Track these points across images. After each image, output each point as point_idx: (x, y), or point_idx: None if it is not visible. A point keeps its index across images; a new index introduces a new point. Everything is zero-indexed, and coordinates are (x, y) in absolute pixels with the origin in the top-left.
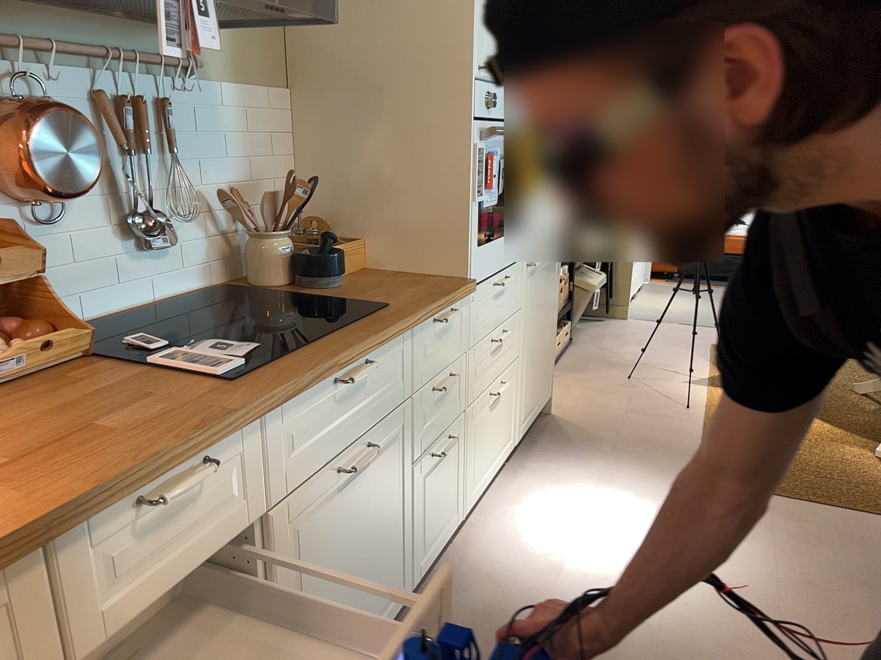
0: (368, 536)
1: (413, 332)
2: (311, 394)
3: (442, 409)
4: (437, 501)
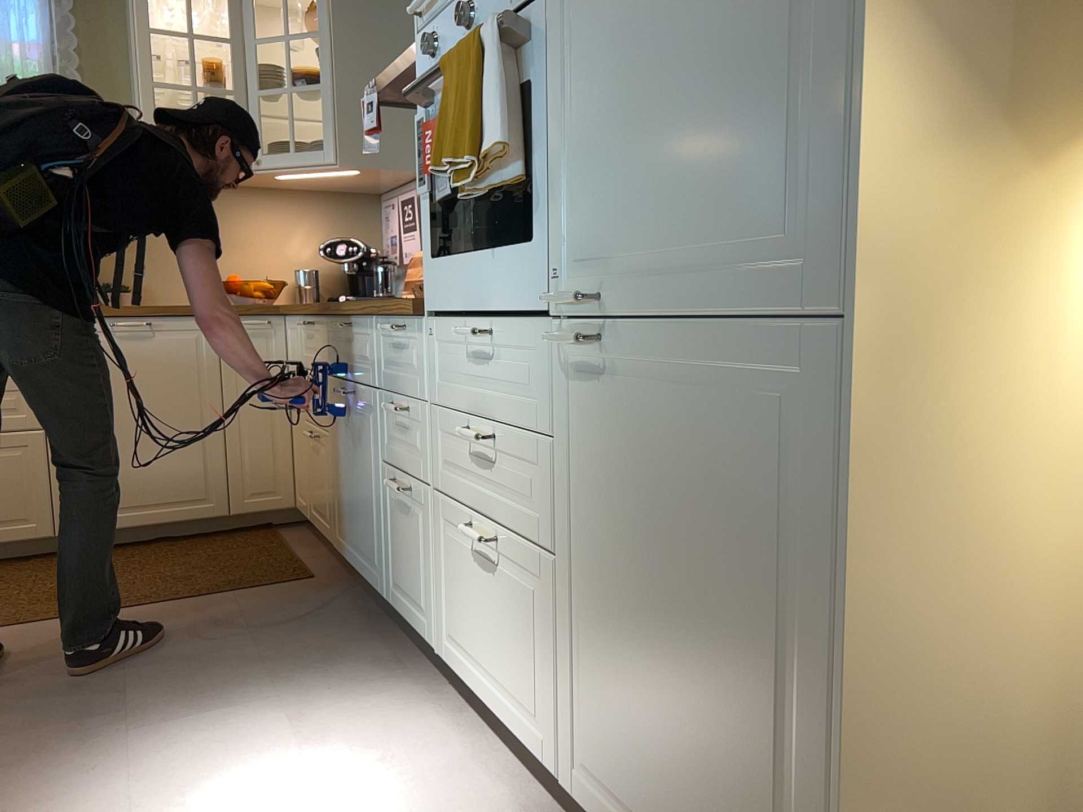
0: (357, 473)
1: (374, 324)
2: (332, 322)
3: (404, 445)
4: (404, 555)
